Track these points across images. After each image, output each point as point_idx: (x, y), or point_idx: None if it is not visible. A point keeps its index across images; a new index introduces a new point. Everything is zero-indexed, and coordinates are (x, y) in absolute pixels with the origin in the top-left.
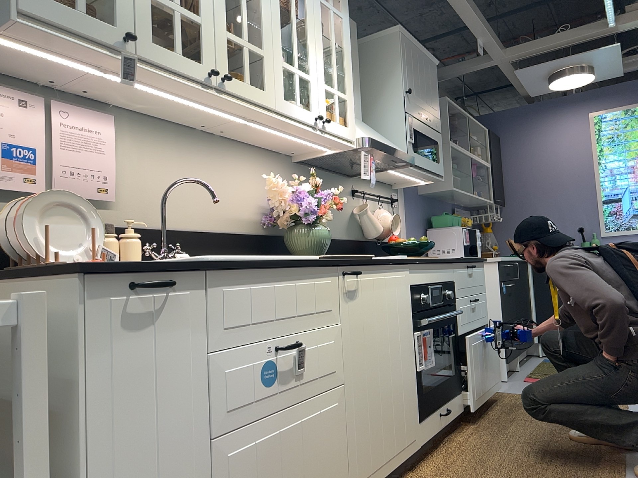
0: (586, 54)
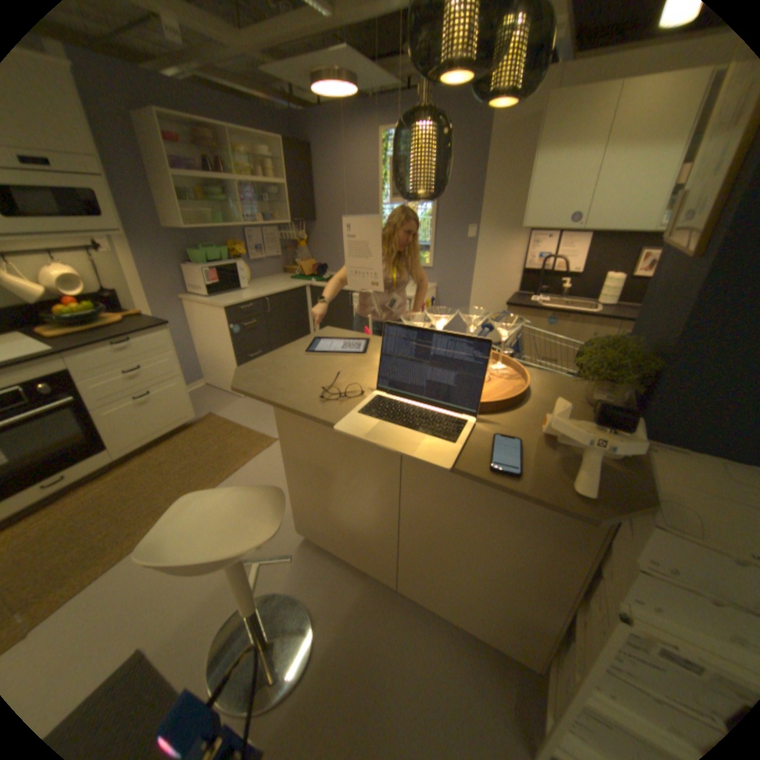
0: (319, 57)
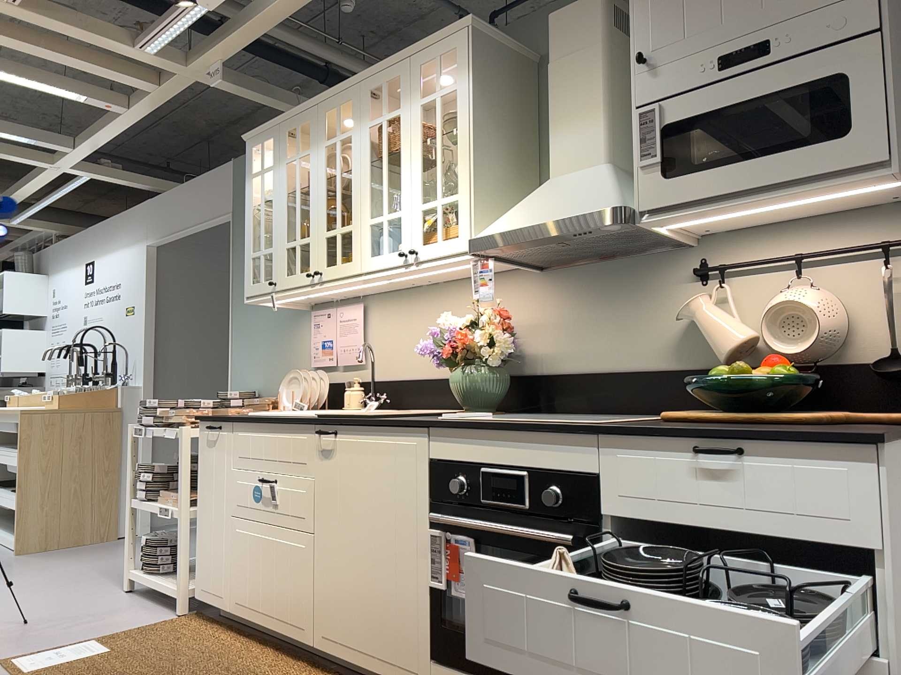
0: None
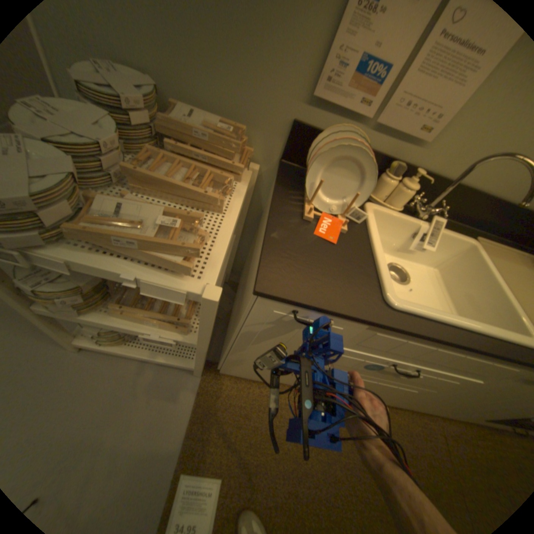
0: None
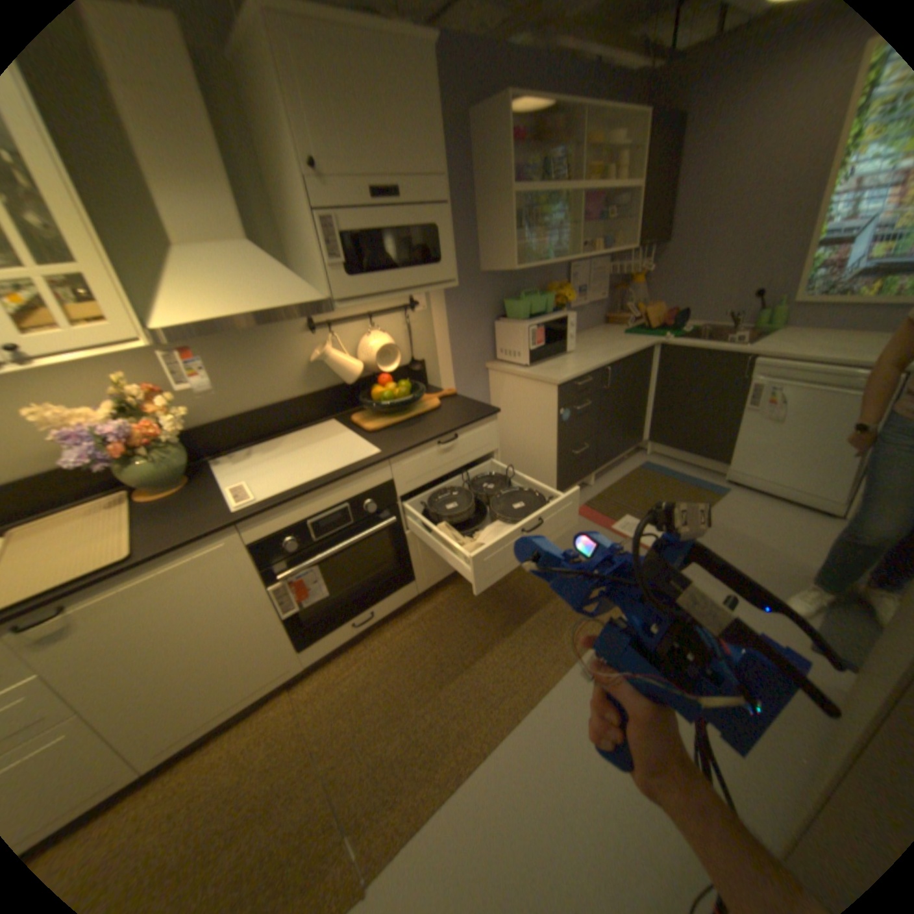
0: None
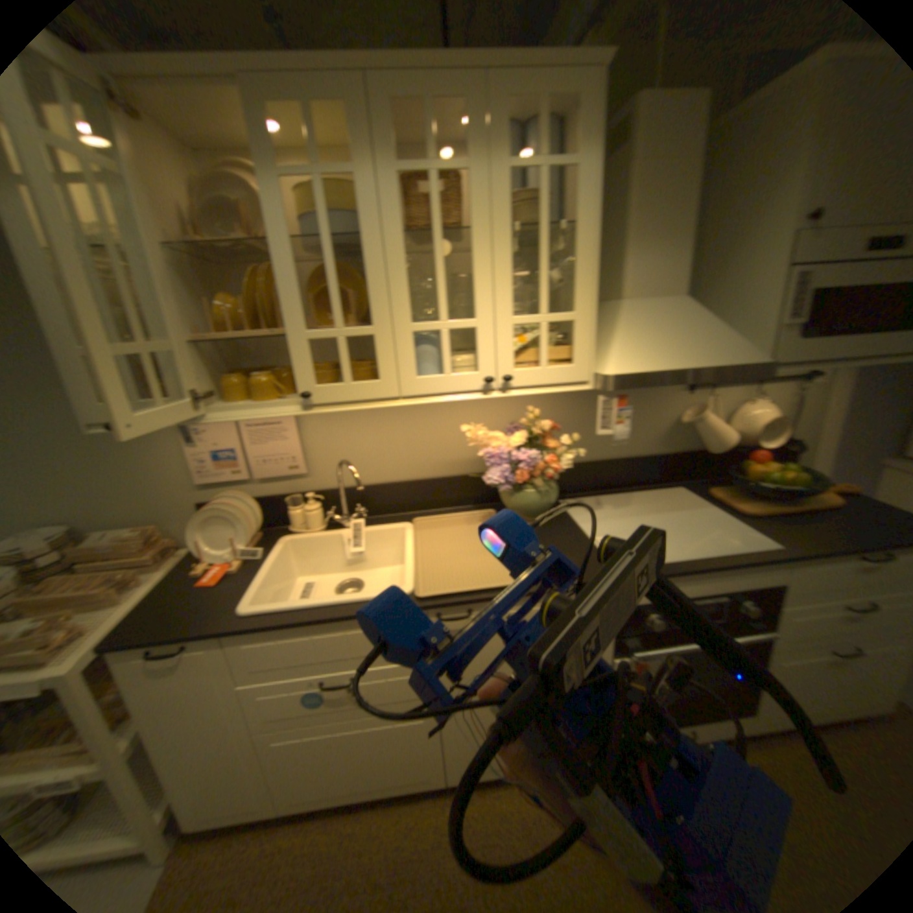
0: None
